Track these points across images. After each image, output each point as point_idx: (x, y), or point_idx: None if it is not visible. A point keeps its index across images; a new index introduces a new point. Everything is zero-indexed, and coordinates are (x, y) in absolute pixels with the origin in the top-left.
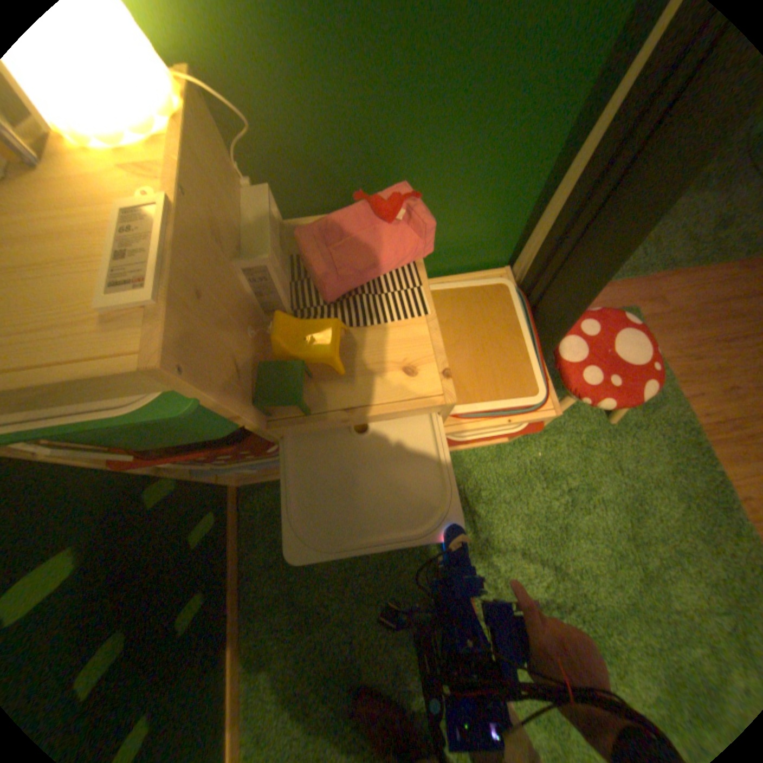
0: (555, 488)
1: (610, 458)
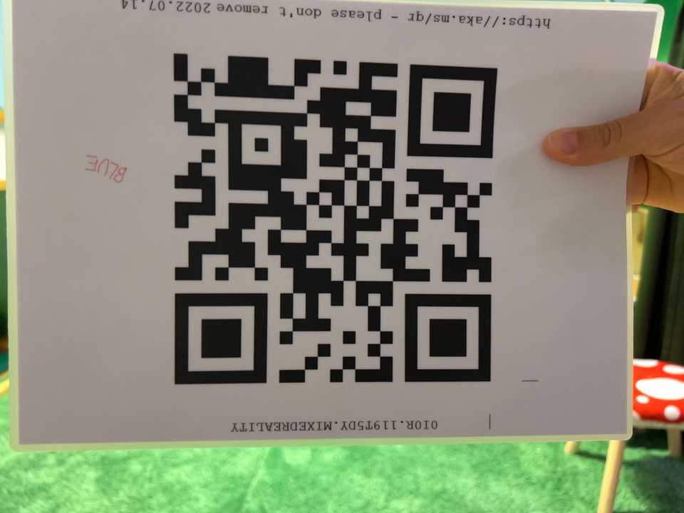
0: (502, 458)
1: (546, 506)
